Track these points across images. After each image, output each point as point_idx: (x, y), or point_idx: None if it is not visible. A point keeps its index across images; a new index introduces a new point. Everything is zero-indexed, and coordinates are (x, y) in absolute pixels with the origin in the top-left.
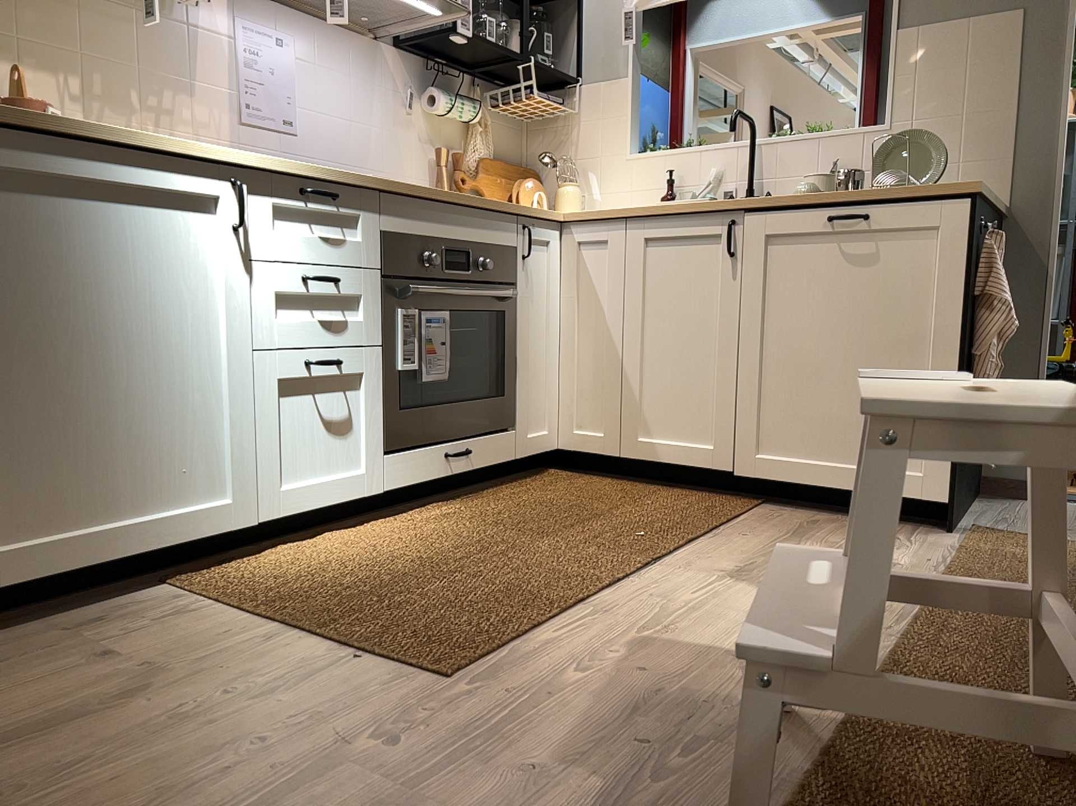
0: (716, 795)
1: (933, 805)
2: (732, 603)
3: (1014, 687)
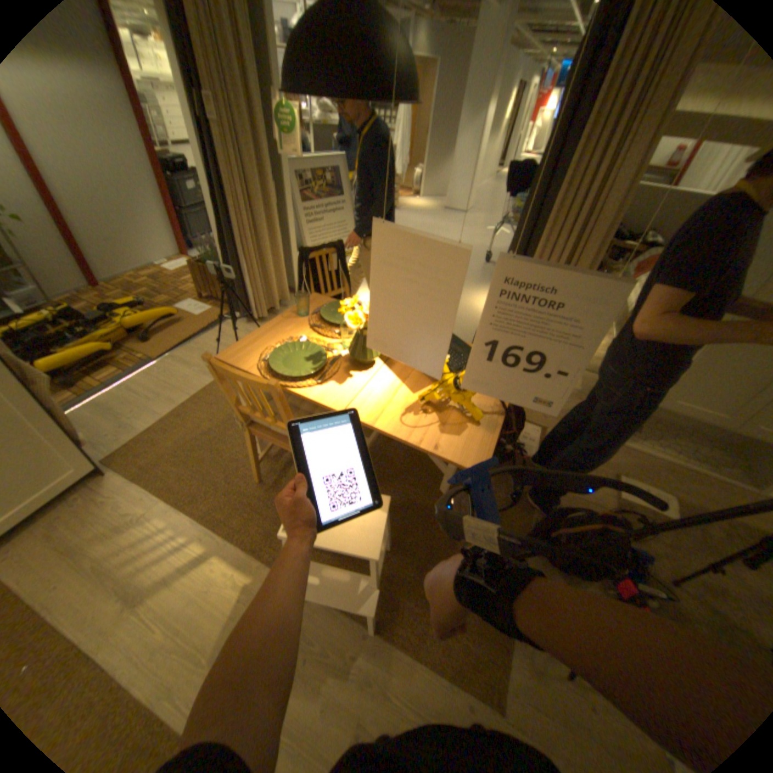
0: (329, 634)
1: (332, 568)
2: (170, 611)
3: (269, 518)
